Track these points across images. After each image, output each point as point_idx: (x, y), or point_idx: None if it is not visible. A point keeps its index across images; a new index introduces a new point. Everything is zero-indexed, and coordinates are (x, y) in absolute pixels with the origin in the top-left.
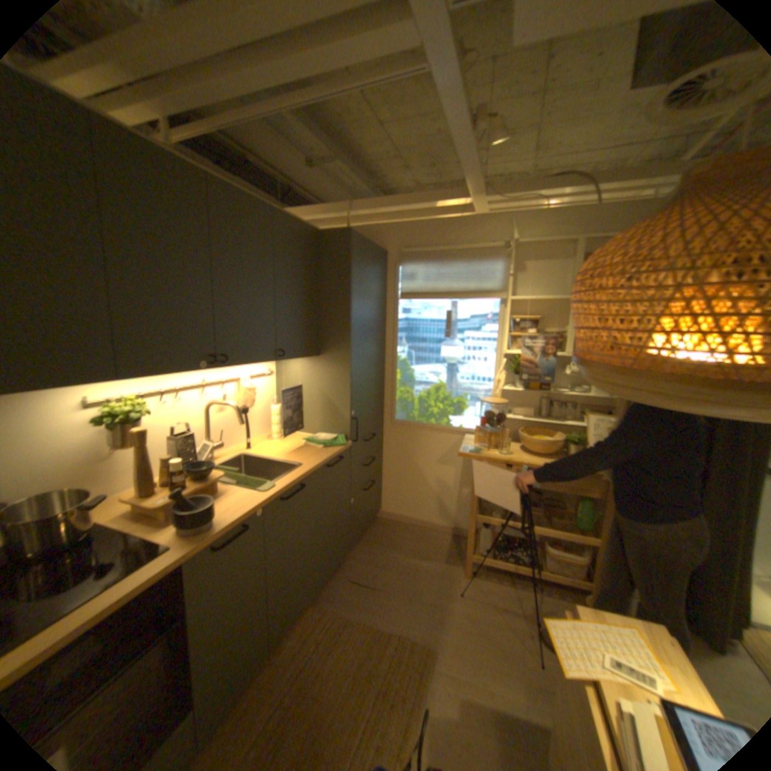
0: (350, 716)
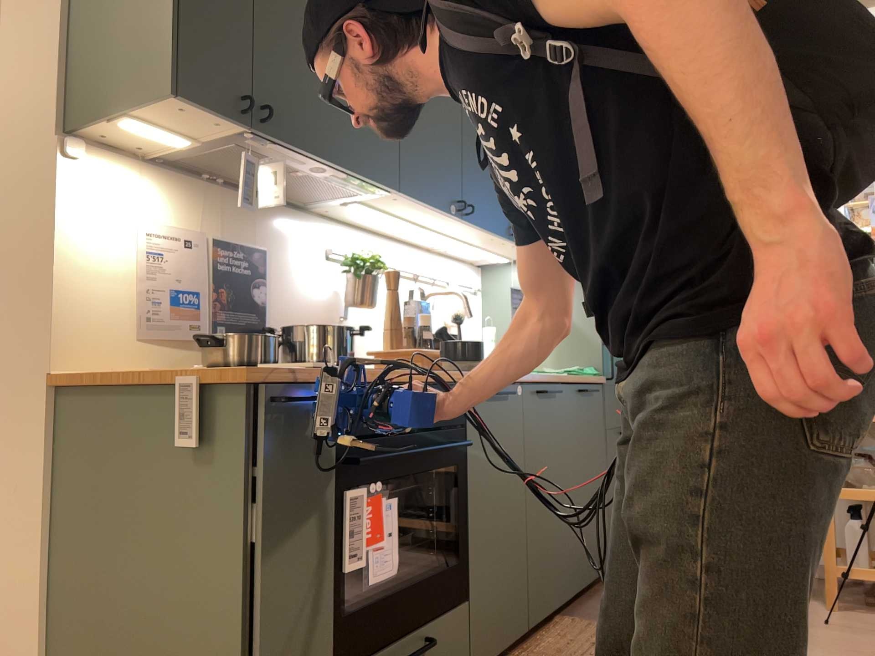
0: None
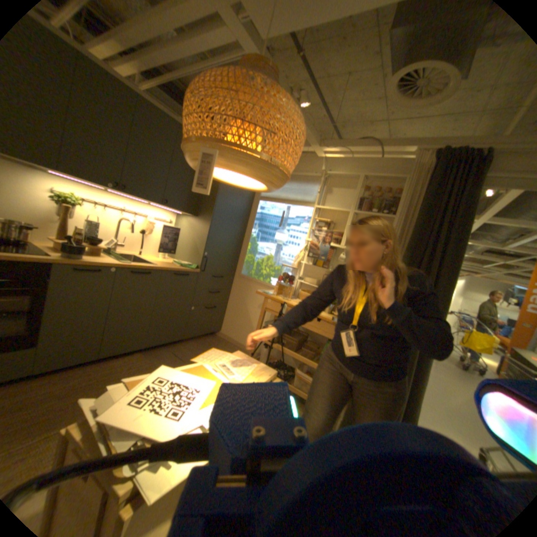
0: None
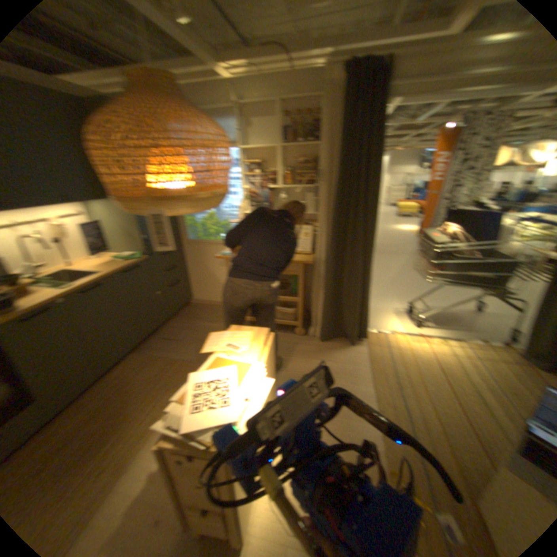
0: (145, 397)
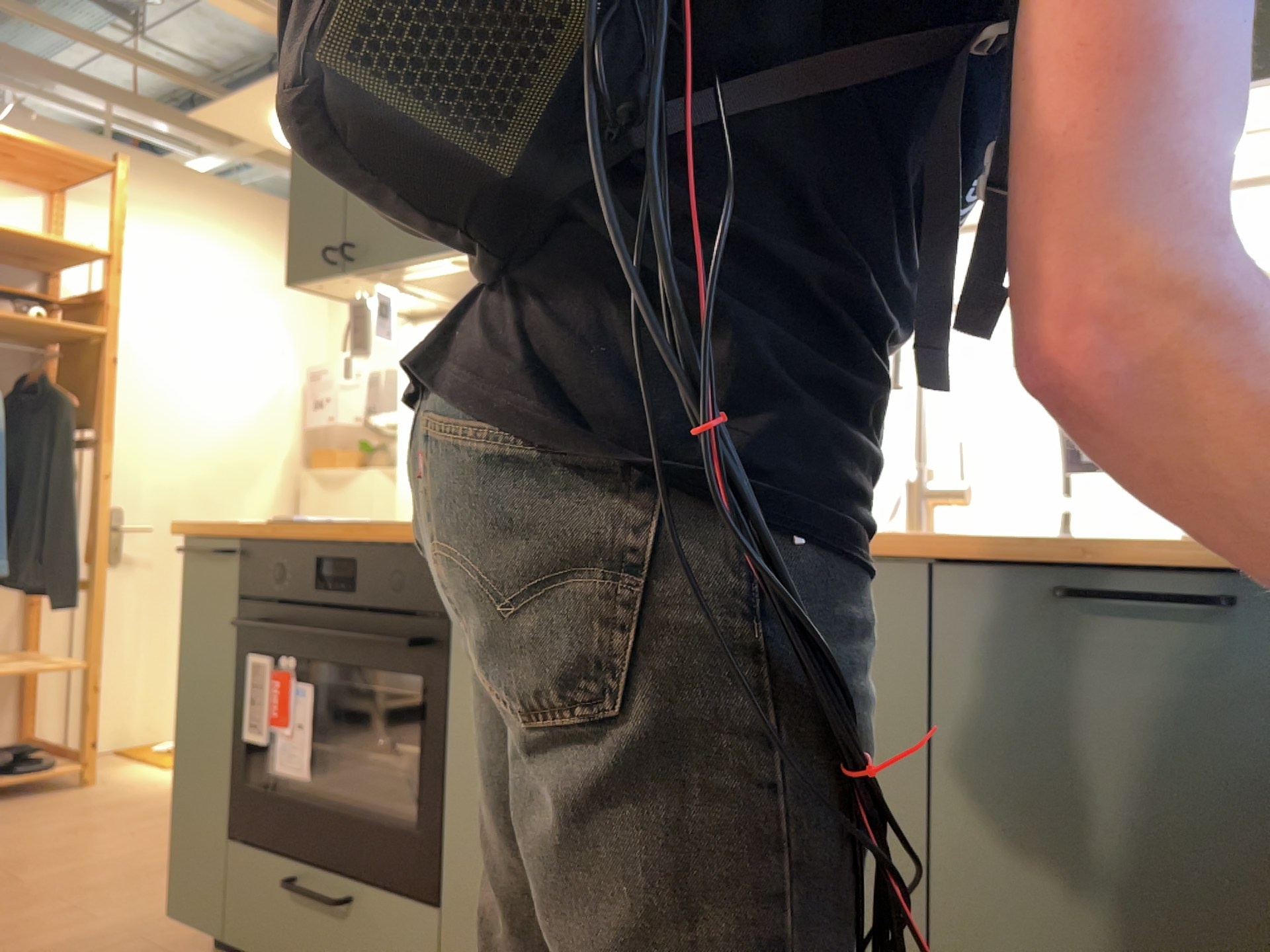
0: None
